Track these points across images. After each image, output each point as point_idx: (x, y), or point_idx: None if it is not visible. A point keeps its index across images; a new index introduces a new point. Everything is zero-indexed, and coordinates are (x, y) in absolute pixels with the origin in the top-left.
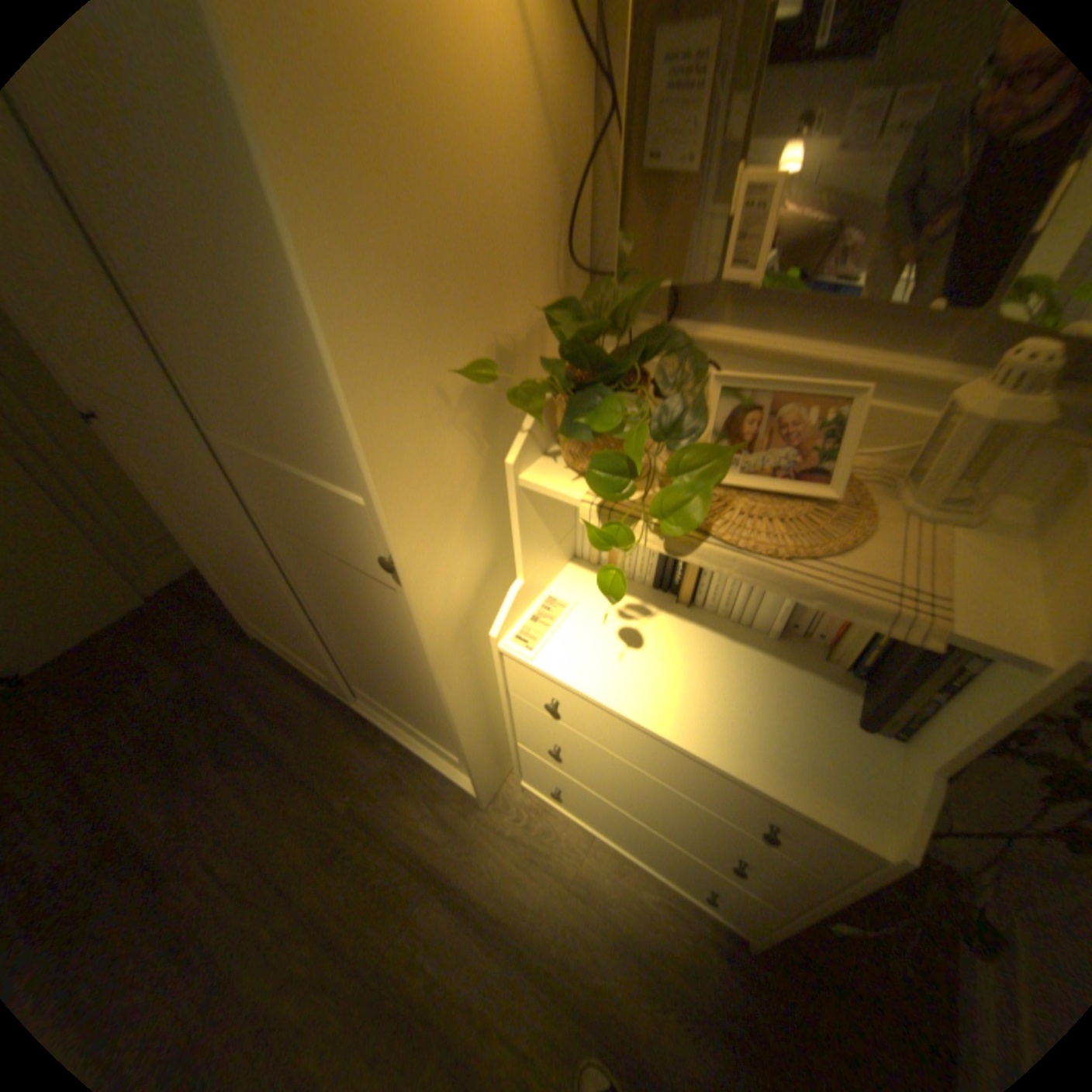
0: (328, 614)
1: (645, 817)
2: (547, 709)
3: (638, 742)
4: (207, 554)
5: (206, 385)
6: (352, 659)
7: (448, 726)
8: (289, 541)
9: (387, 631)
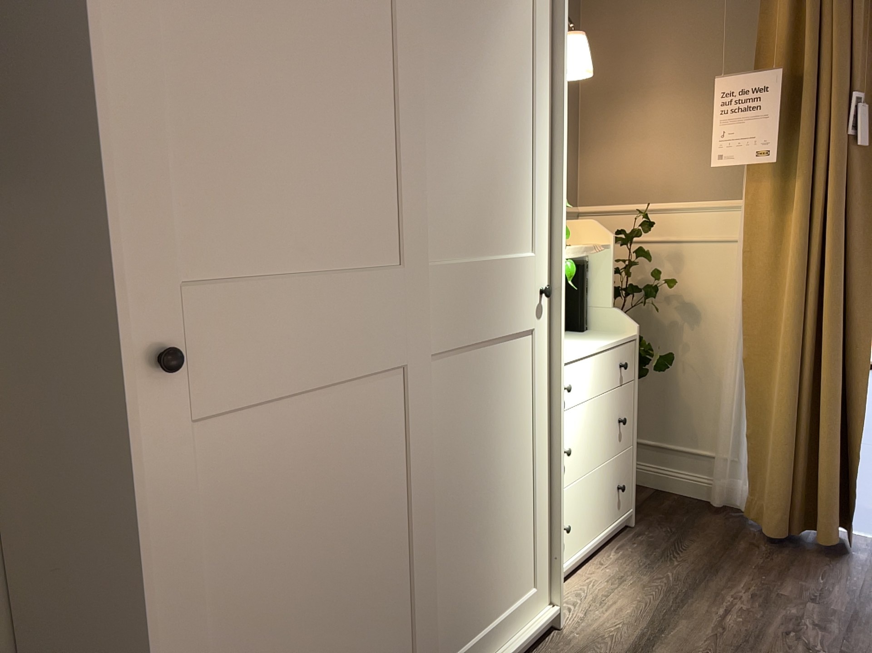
0: (455, 473)
1: (592, 452)
2: (567, 388)
3: (587, 369)
4: (264, 602)
5: (451, 214)
6: (457, 553)
7: (537, 504)
8: (454, 368)
9: (512, 408)
